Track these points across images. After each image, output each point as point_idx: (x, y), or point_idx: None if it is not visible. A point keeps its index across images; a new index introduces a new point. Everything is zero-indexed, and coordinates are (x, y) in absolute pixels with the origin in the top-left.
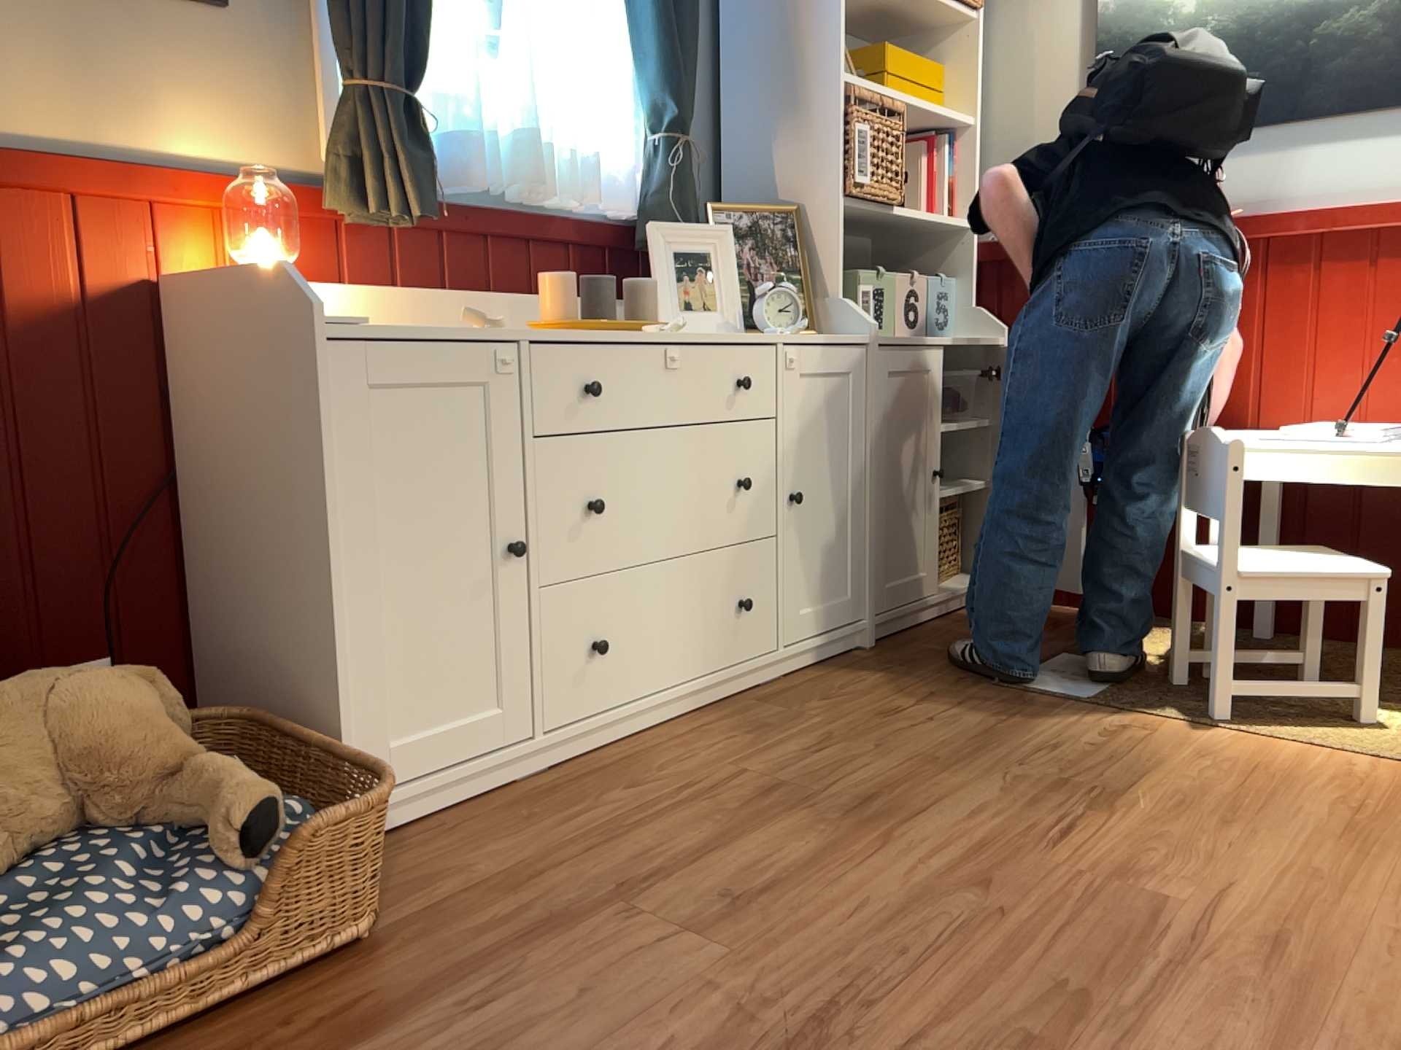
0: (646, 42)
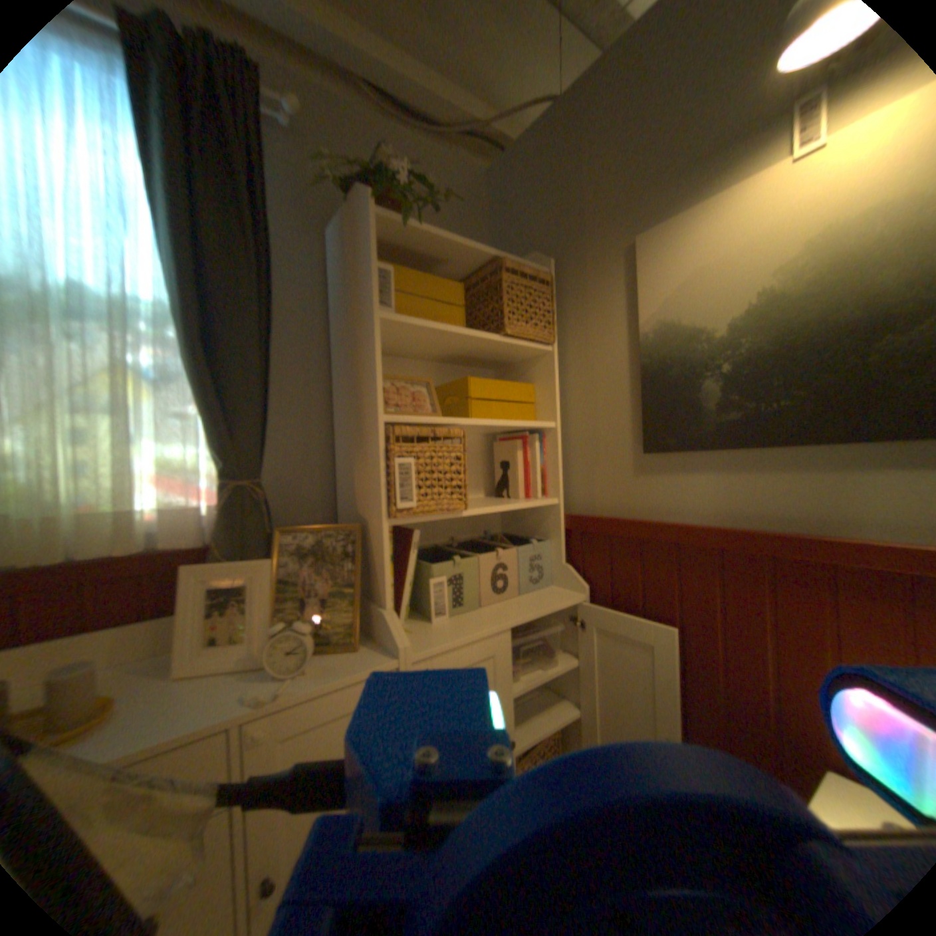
0: (203, 408)
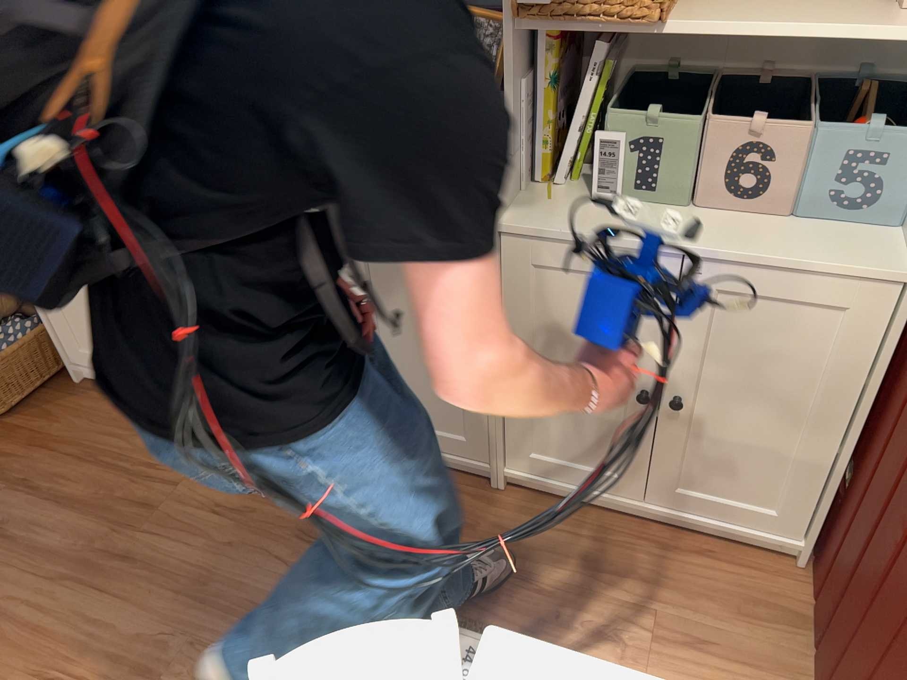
0: None
